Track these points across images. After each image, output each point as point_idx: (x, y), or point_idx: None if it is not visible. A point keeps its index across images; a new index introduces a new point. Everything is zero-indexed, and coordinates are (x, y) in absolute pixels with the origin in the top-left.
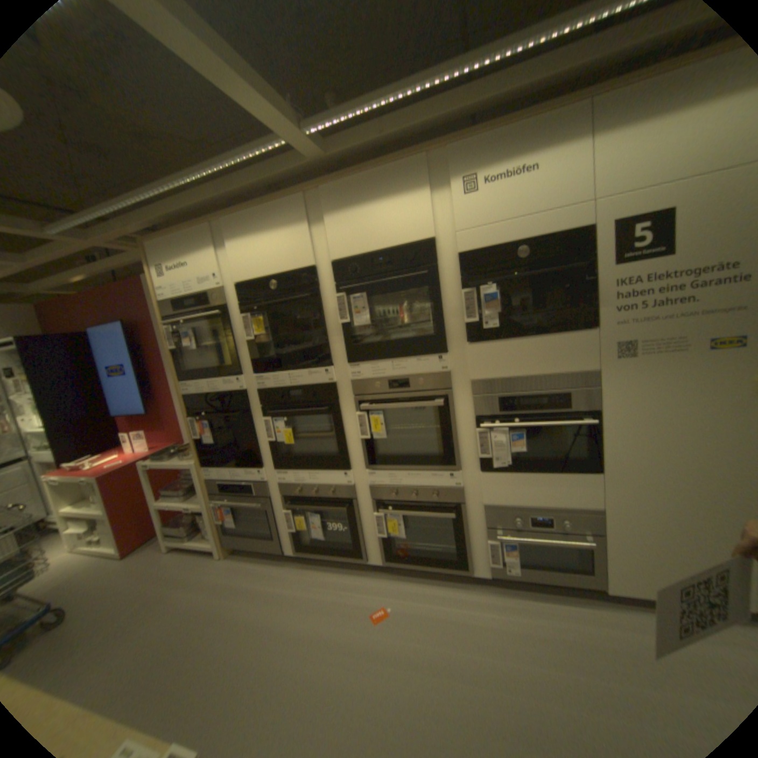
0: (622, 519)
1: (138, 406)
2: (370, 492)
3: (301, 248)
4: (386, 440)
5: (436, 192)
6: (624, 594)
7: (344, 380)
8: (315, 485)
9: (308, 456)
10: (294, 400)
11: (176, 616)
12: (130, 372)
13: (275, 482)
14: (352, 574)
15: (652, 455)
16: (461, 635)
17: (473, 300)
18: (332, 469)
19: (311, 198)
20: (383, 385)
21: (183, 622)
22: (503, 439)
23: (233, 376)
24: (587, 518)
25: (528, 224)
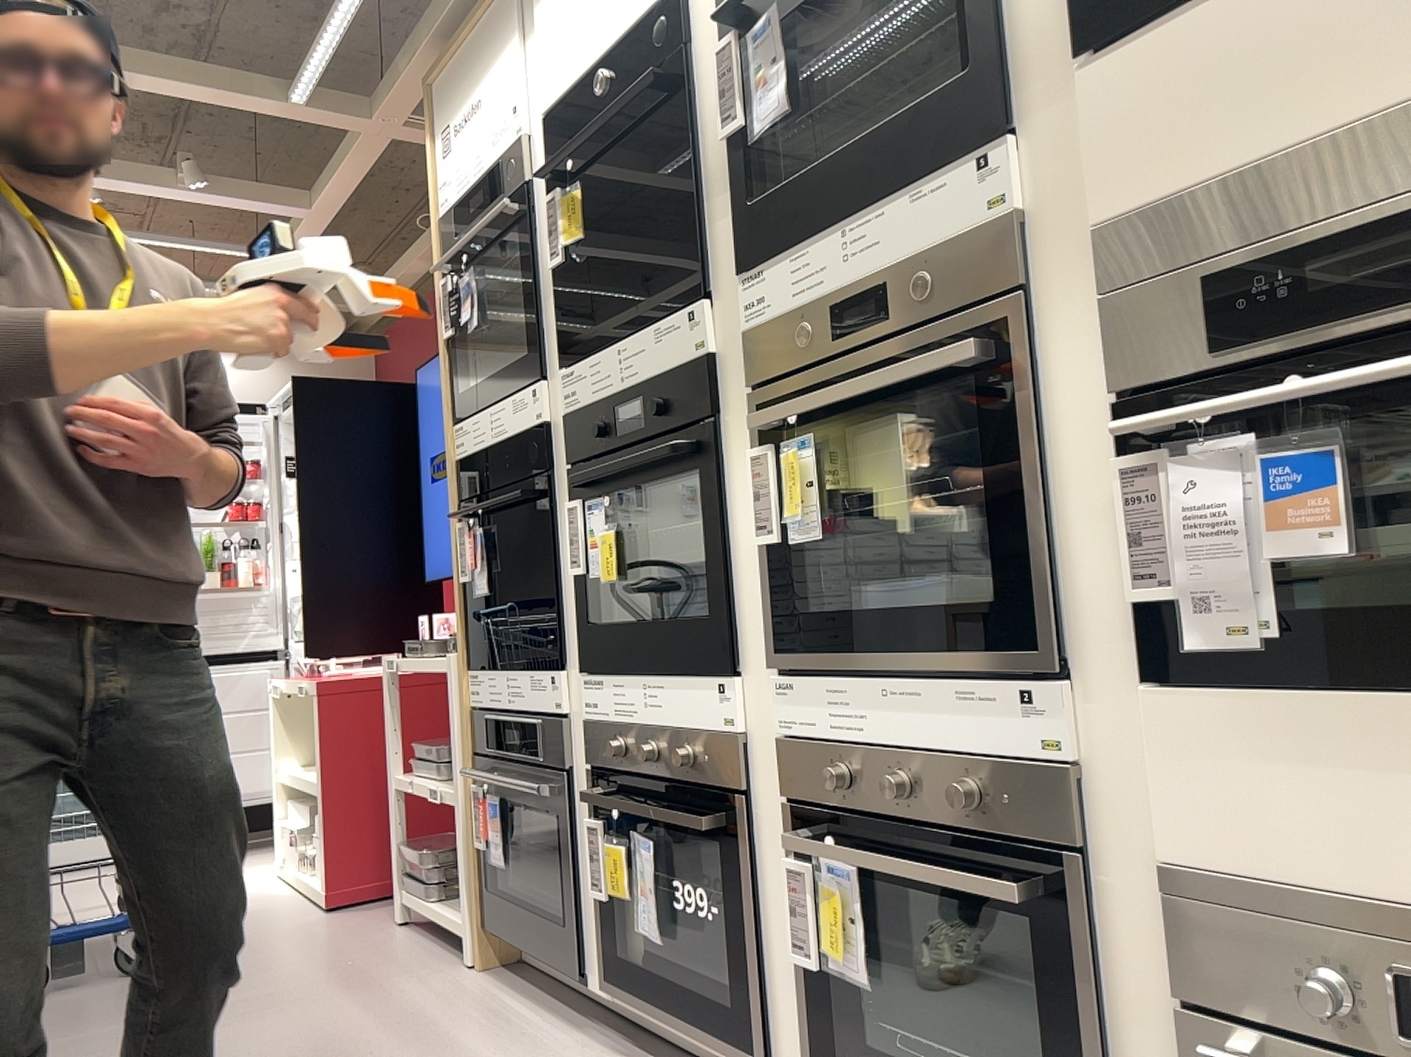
0: None
1: None
2: (784, 763)
3: None
4: (850, 564)
5: None
6: None
7: (732, 335)
8: (654, 725)
9: (648, 622)
10: (625, 429)
11: (297, 1032)
12: None
13: (583, 716)
14: None
15: None
16: None
17: None
18: (693, 668)
19: None
20: (821, 323)
21: (292, 1048)
22: (1237, 488)
23: (532, 384)
24: None
25: None
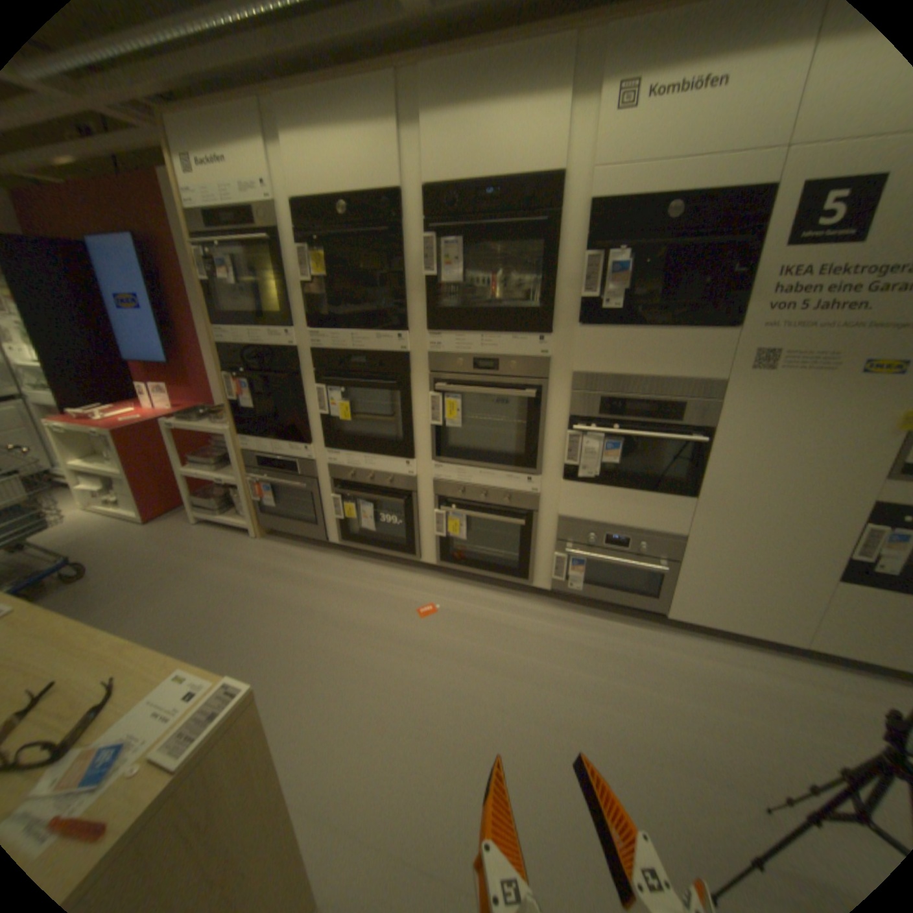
0: (703, 547)
1: (157, 351)
2: (433, 486)
3: (383, 158)
4: (459, 431)
5: (581, 99)
6: (684, 619)
7: (419, 350)
8: (371, 471)
9: (366, 437)
10: (355, 368)
11: (209, 586)
12: (146, 305)
13: (325, 462)
14: (402, 569)
15: (756, 485)
16: (510, 637)
17: (597, 268)
18: (393, 456)
19: (405, 80)
20: (467, 363)
21: (216, 593)
22: (596, 446)
23: (281, 327)
24: (666, 542)
25: (692, 170)
